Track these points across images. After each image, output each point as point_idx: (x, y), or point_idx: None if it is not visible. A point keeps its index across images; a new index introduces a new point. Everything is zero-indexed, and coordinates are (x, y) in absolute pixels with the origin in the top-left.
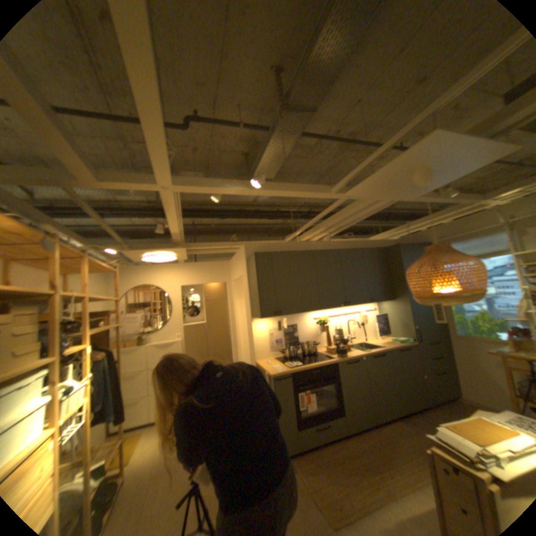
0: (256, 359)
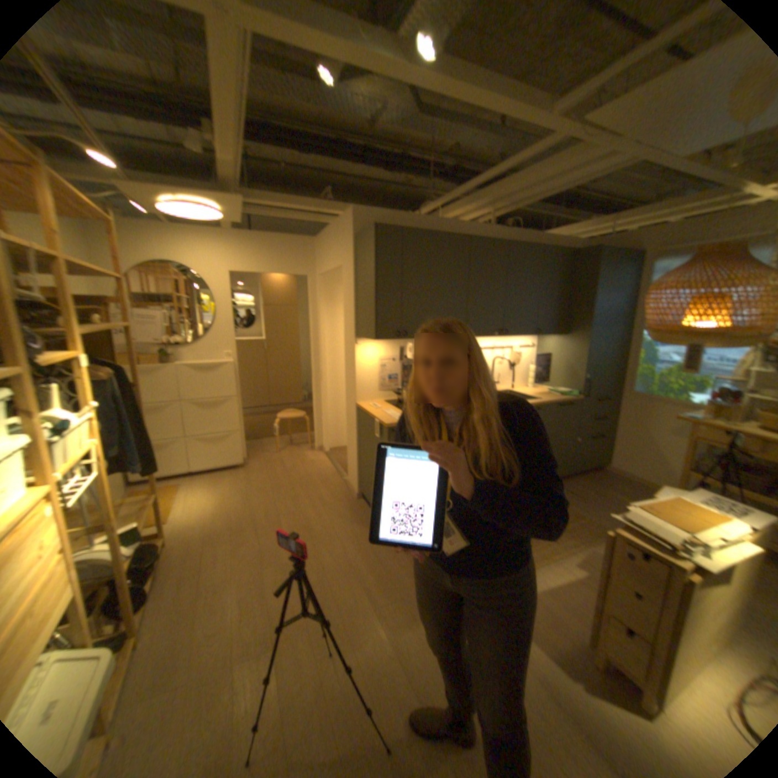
0: (358, 401)
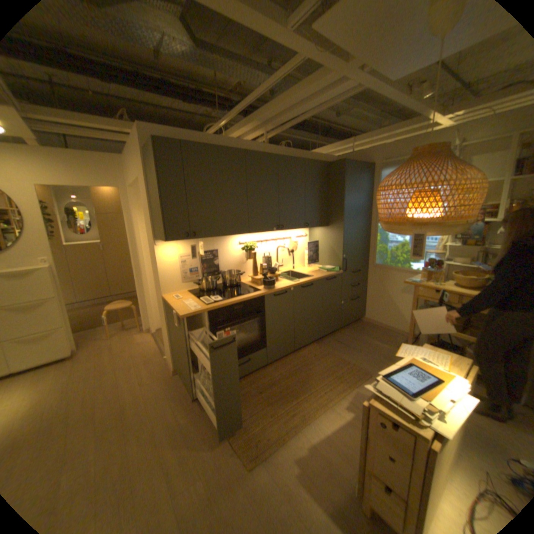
0: (163, 293)
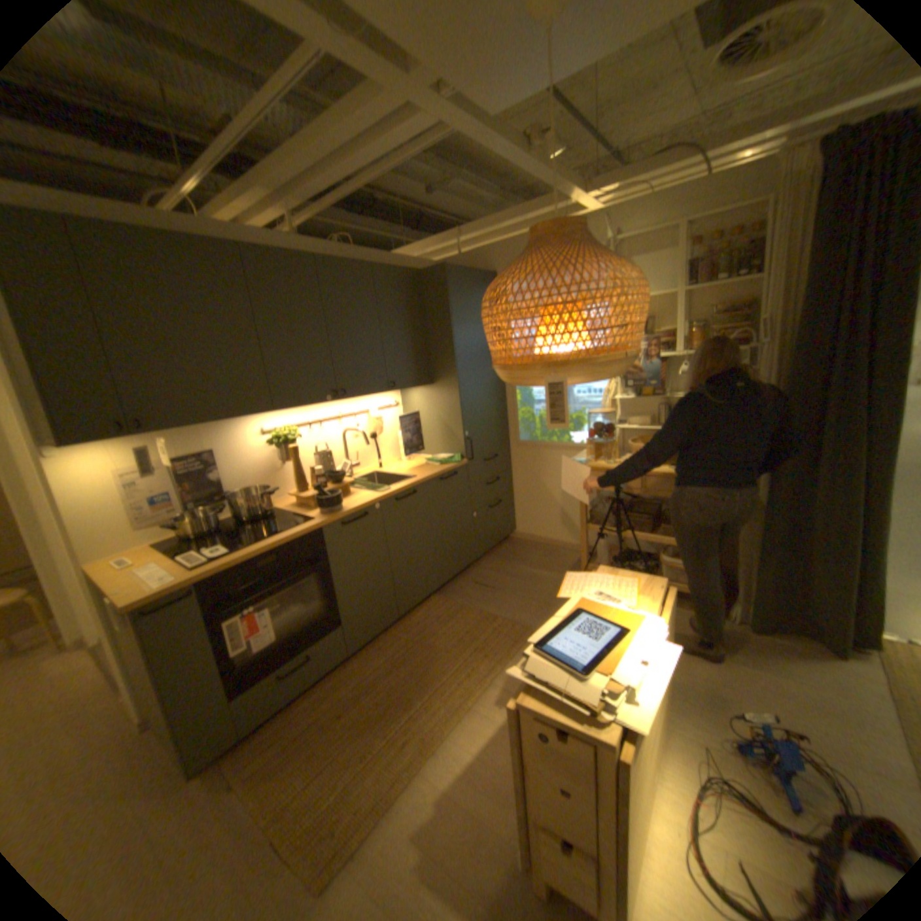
0: (85, 562)
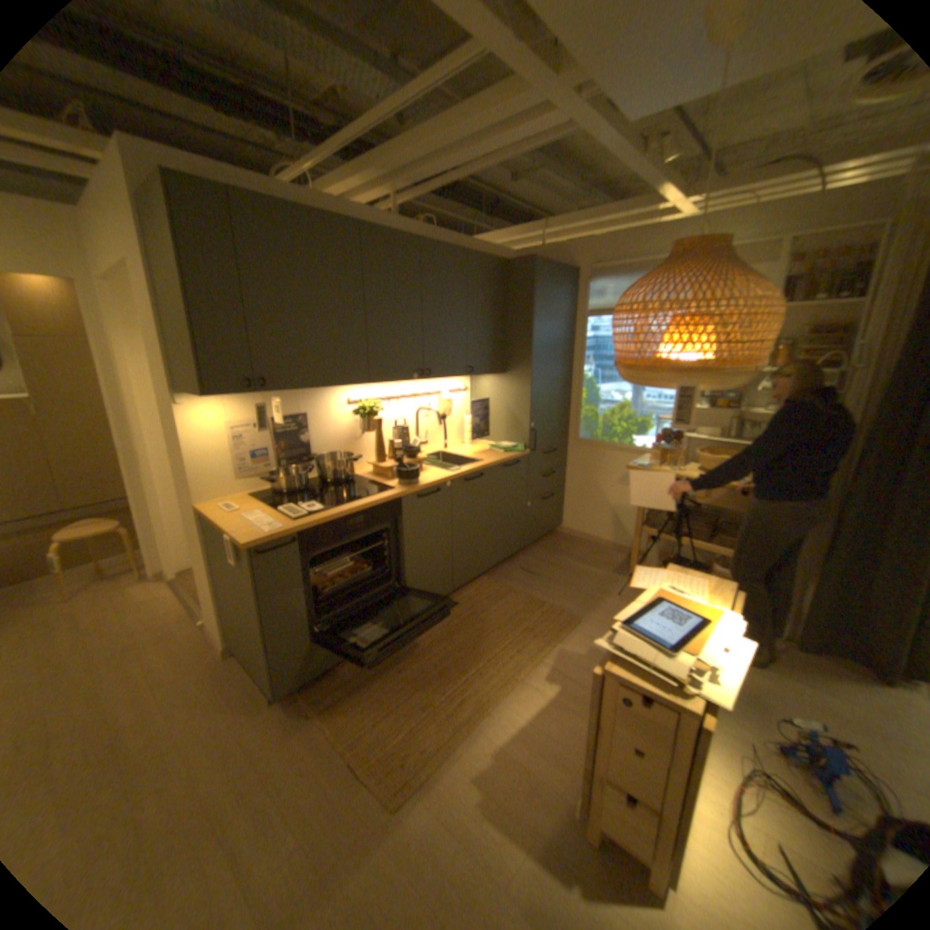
0: (195, 501)
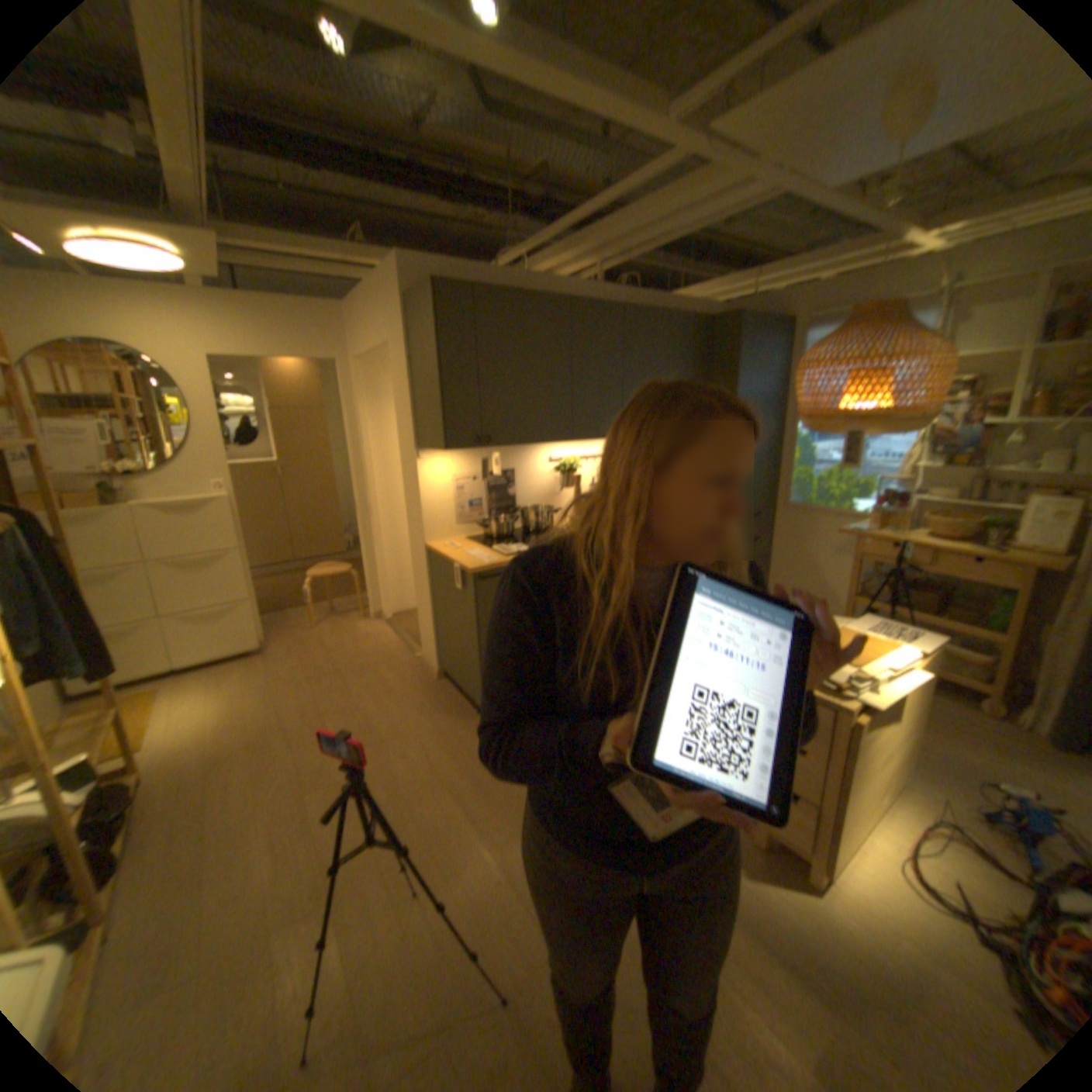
0: (427, 539)
